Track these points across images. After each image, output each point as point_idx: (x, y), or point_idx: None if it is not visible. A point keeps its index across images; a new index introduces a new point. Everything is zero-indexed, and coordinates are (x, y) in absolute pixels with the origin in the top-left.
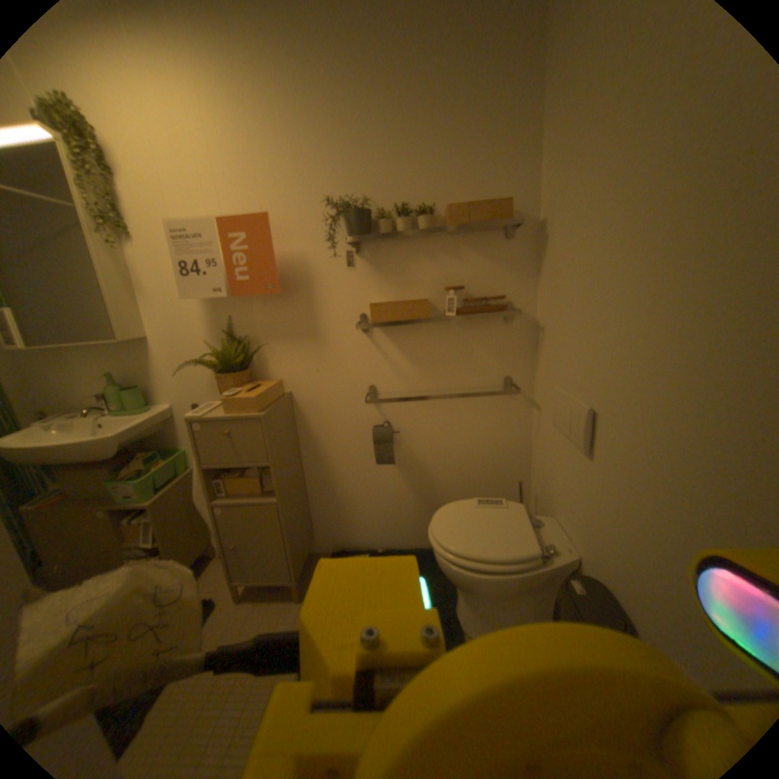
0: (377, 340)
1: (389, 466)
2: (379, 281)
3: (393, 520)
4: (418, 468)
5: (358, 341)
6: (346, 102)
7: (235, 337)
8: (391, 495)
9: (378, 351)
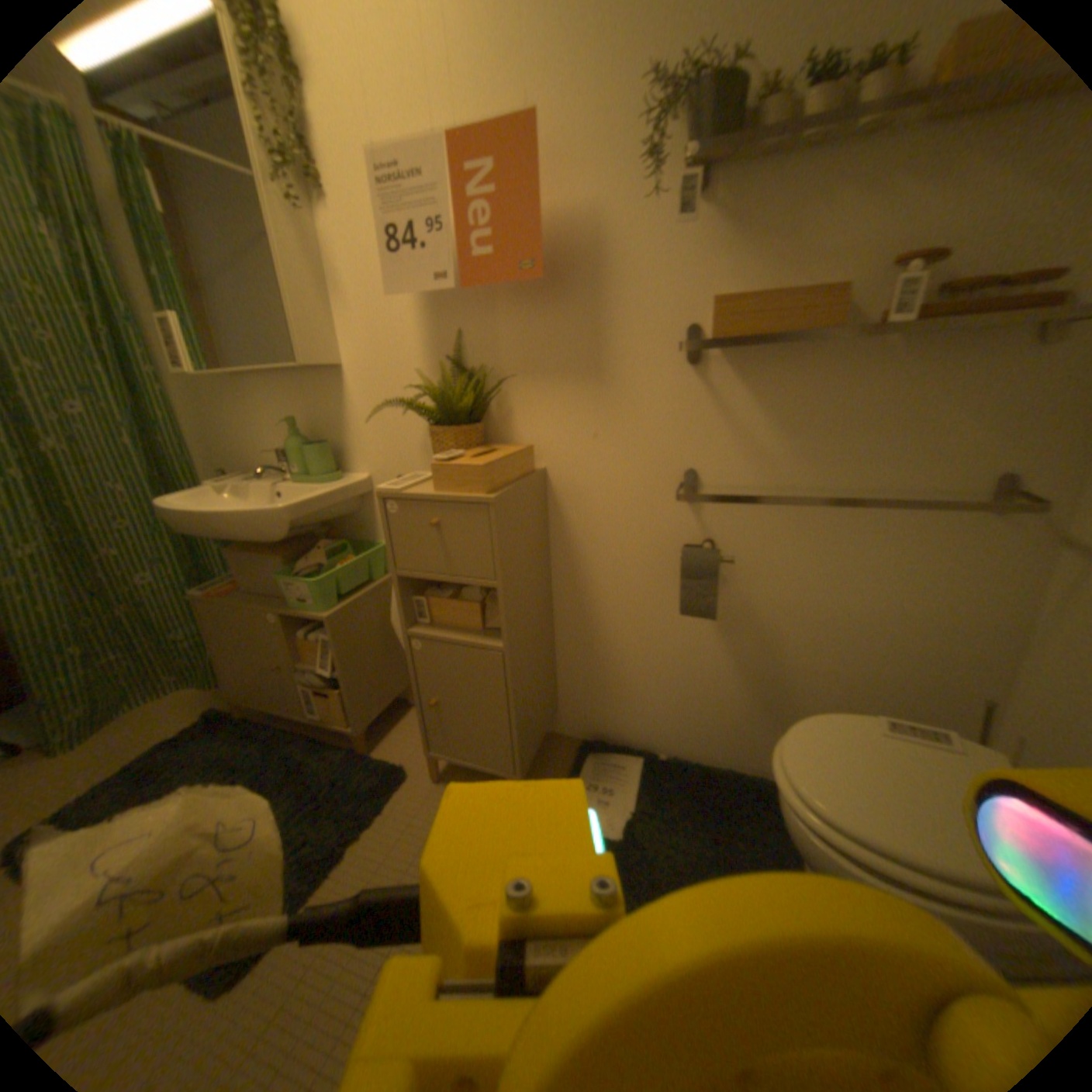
0: (718, 380)
1: (702, 622)
2: (740, 253)
3: (695, 715)
4: (759, 636)
5: (679, 382)
6: None
7: (466, 368)
8: (698, 674)
9: (716, 403)
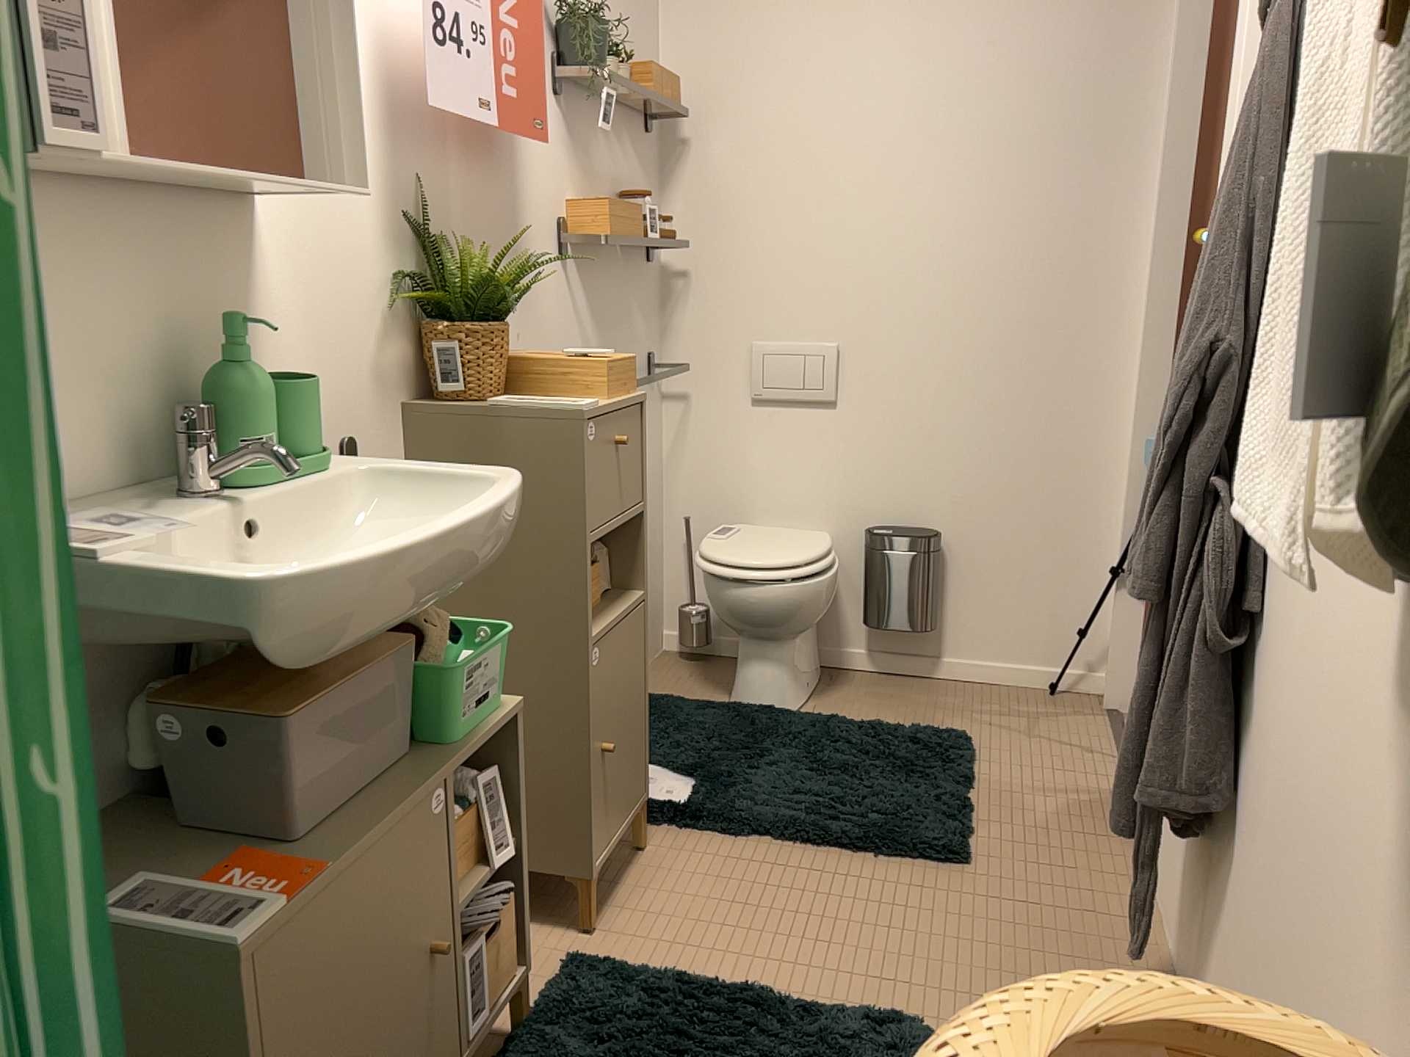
0: (571, 279)
1: None
2: (573, 166)
3: None
4: None
5: (557, 279)
6: None
7: (425, 240)
8: None
9: (572, 301)
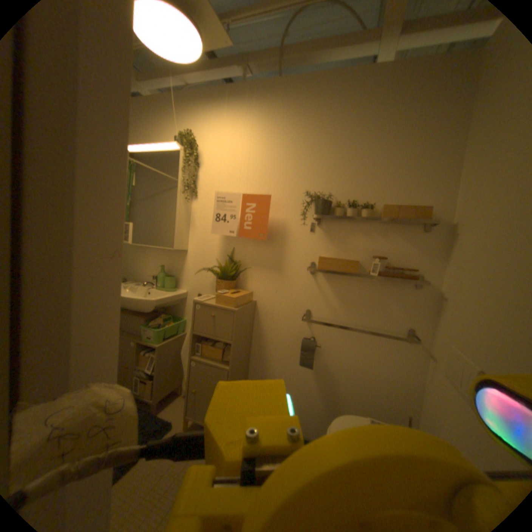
0: (318, 281)
1: (307, 370)
2: (327, 244)
3: (301, 413)
4: (328, 379)
5: (306, 279)
6: (330, 142)
7: (233, 260)
8: (304, 393)
9: (317, 288)
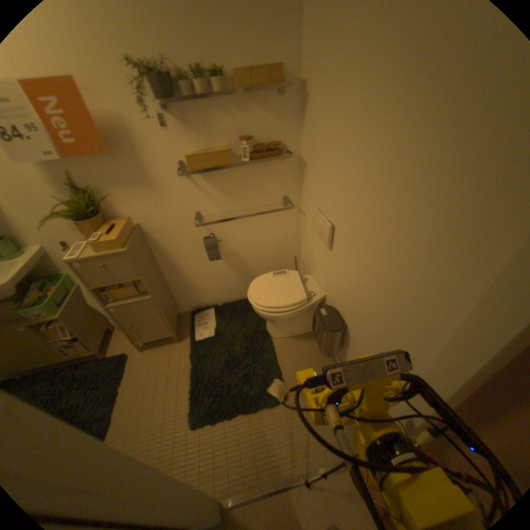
0: (194, 181)
1: (216, 260)
2: (186, 135)
3: (224, 288)
4: (235, 258)
5: (180, 183)
6: None
7: (76, 188)
8: (220, 276)
9: (196, 189)
